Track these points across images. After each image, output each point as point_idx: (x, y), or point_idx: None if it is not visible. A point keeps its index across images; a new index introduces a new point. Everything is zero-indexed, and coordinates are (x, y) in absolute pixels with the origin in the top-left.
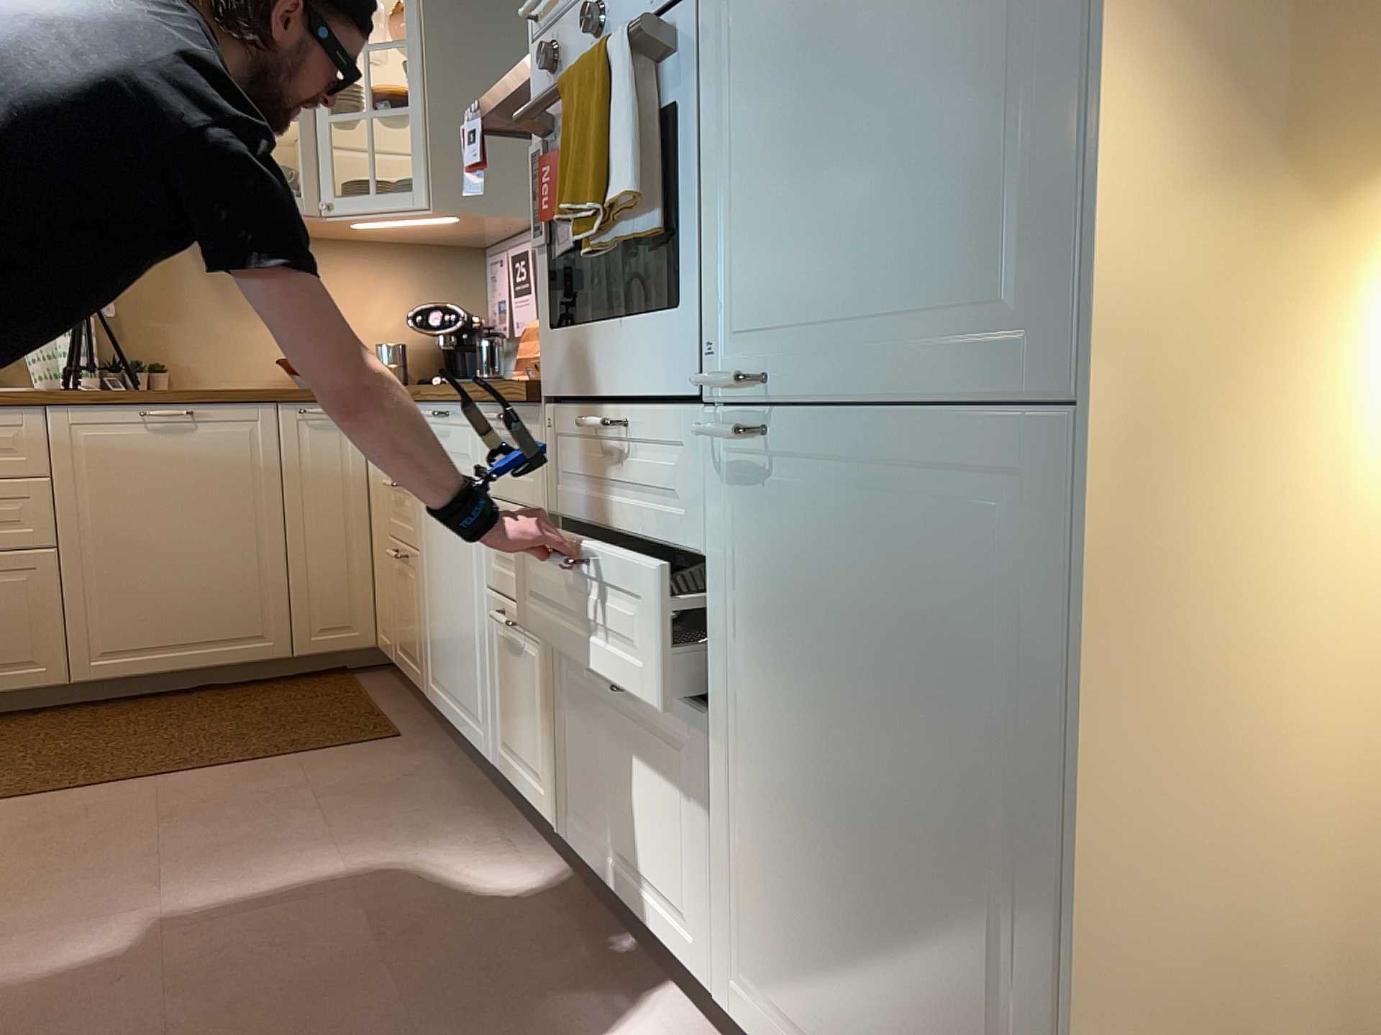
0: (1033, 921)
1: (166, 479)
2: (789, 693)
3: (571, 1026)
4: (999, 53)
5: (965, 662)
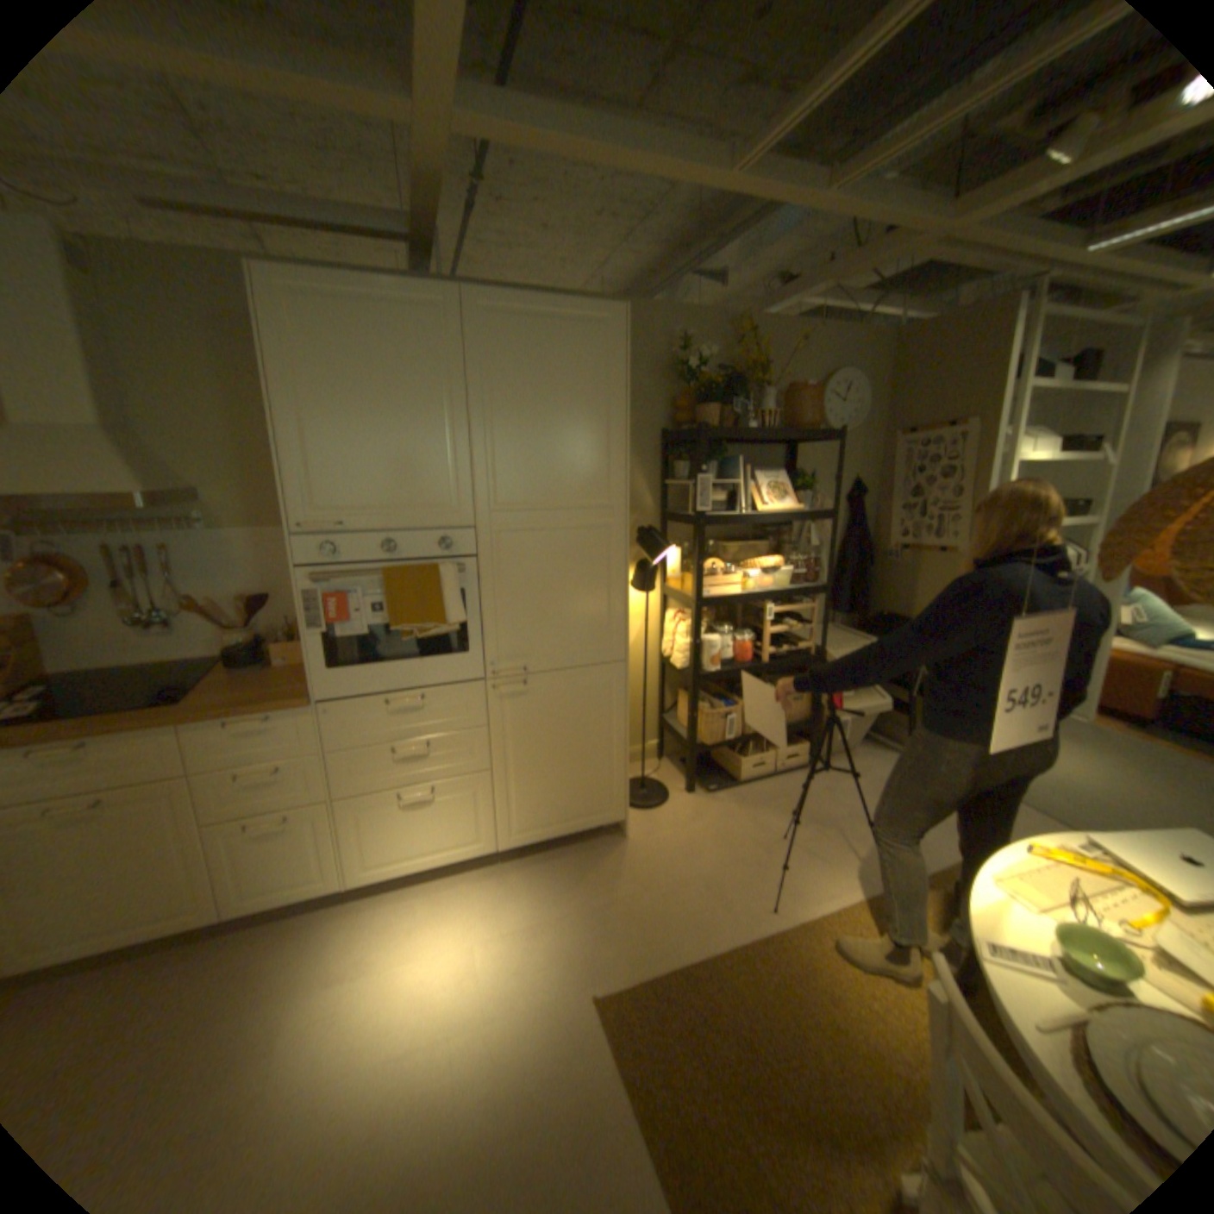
0: (611, 751)
1: None
2: (531, 746)
3: (451, 909)
4: (598, 601)
5: (593, 713)
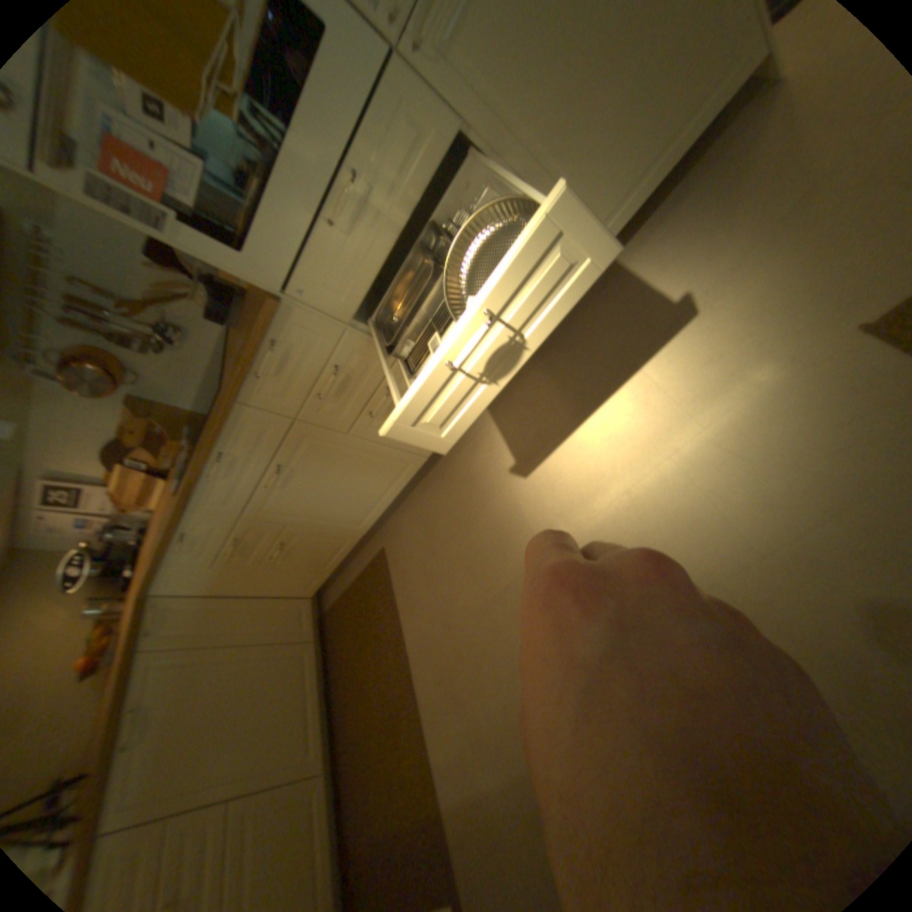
0: None
1: (189, 724)
2: (547, 84)
3: (590, 340)
4: None
5: None
